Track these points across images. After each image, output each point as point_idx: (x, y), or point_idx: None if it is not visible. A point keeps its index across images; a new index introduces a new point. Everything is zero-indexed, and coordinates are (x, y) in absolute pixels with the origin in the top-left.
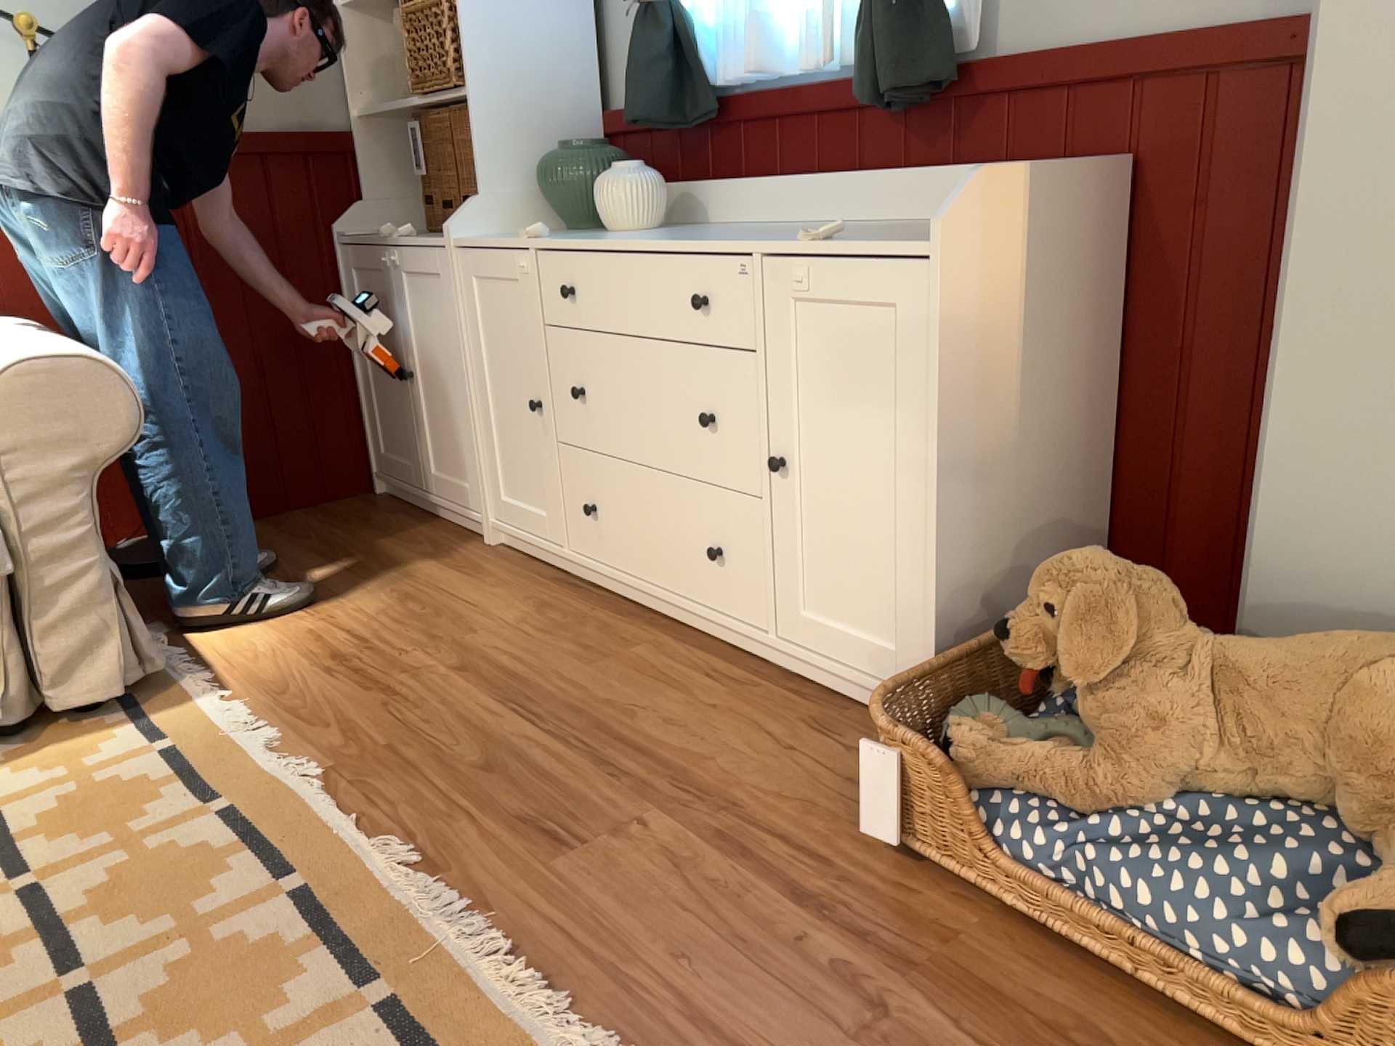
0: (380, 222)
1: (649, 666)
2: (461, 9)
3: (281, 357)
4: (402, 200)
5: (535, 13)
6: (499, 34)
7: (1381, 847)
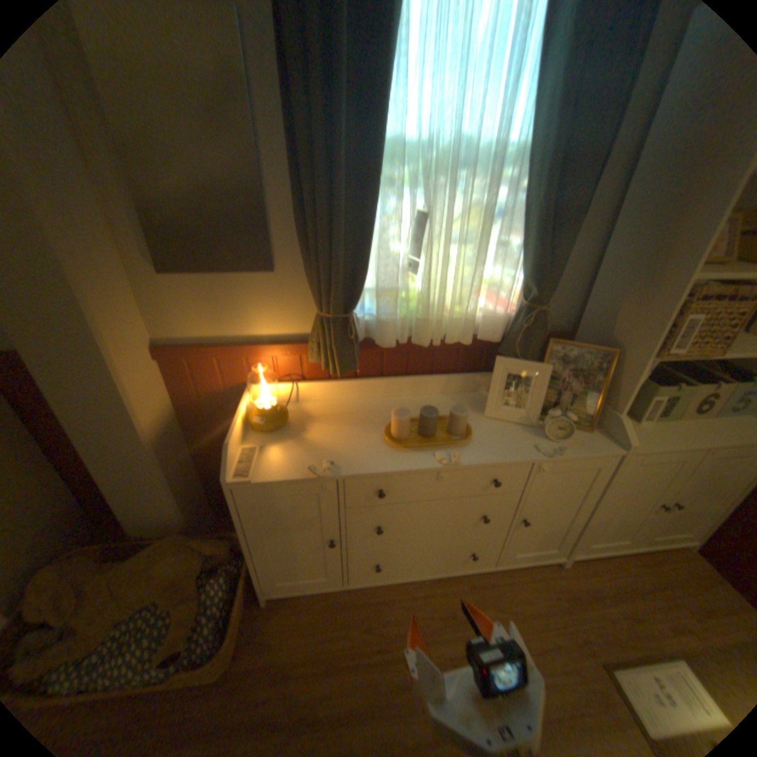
0: None
1: None
2: None
3: None
4: None
5: None
6: None
7: (171, 613)
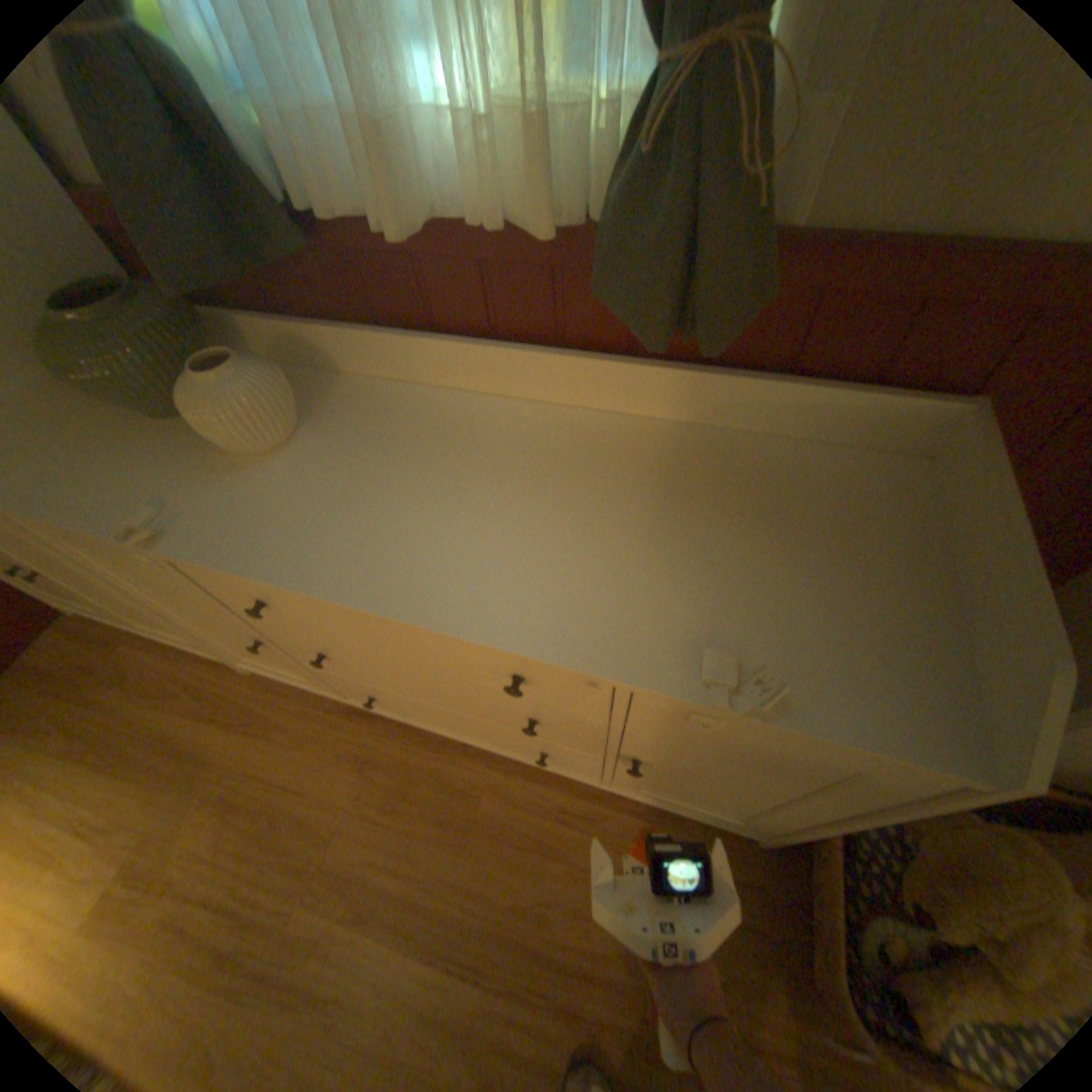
0: None
1: (511, 826)
2: None
3: None
4: None
5: None
6: None
7: None
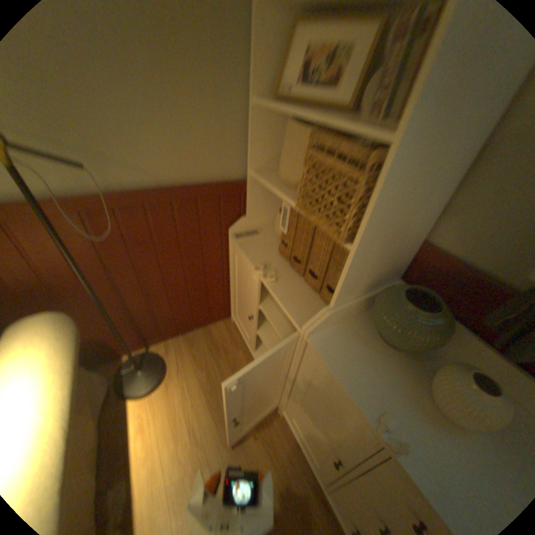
0: (254, 223)
1: None
2: (387, 187)
3: (198, 281)
4: (267, 211)
5: (437, 181)
6: (403, 204)
7: None
